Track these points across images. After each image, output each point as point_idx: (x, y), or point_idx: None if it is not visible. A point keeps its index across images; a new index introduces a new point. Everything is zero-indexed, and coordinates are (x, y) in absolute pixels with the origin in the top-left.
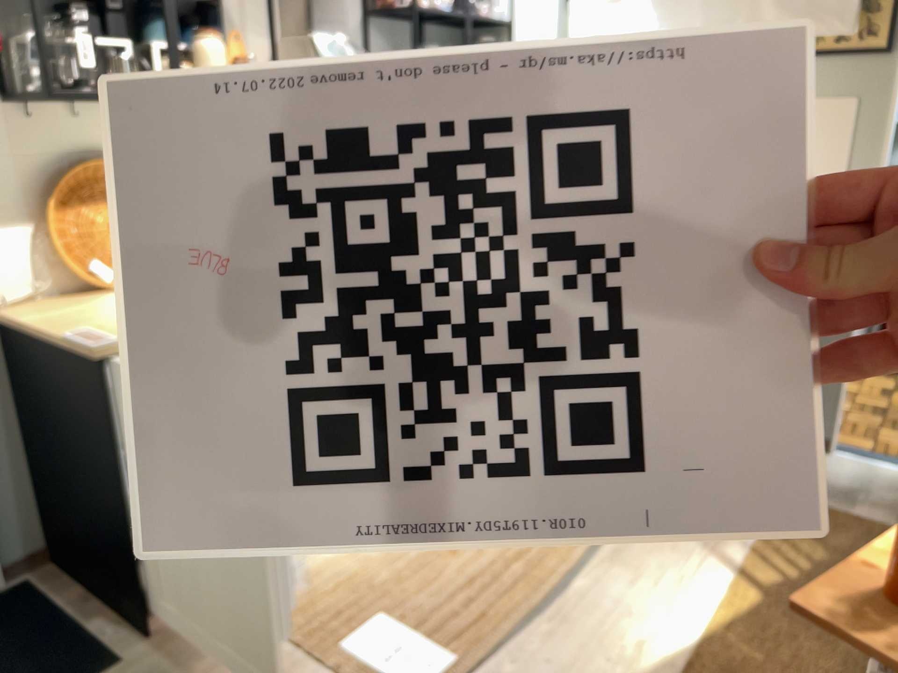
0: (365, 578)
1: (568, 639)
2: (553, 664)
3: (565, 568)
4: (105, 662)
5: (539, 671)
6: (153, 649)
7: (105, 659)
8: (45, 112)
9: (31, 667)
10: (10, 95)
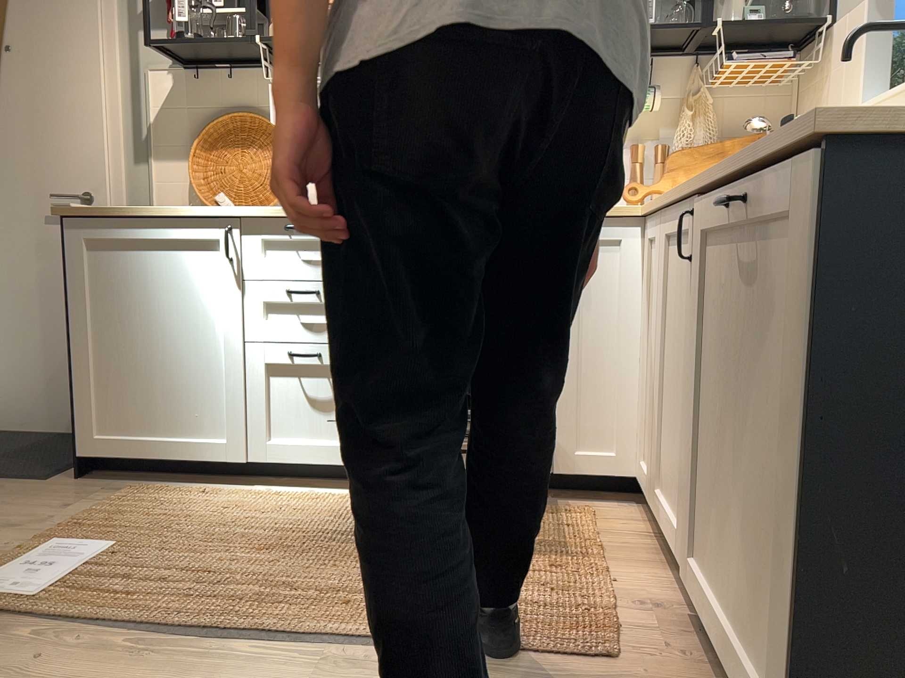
0: (188, 522)
1: (98, 670)
2: (38, 669)
3: (276, 629)
4: (44, 476)
5: (22, 661)
6: (63, 484)
7: (49, 475)
8: (214, 77)
9: (39, 462)
10: (178, 60)
